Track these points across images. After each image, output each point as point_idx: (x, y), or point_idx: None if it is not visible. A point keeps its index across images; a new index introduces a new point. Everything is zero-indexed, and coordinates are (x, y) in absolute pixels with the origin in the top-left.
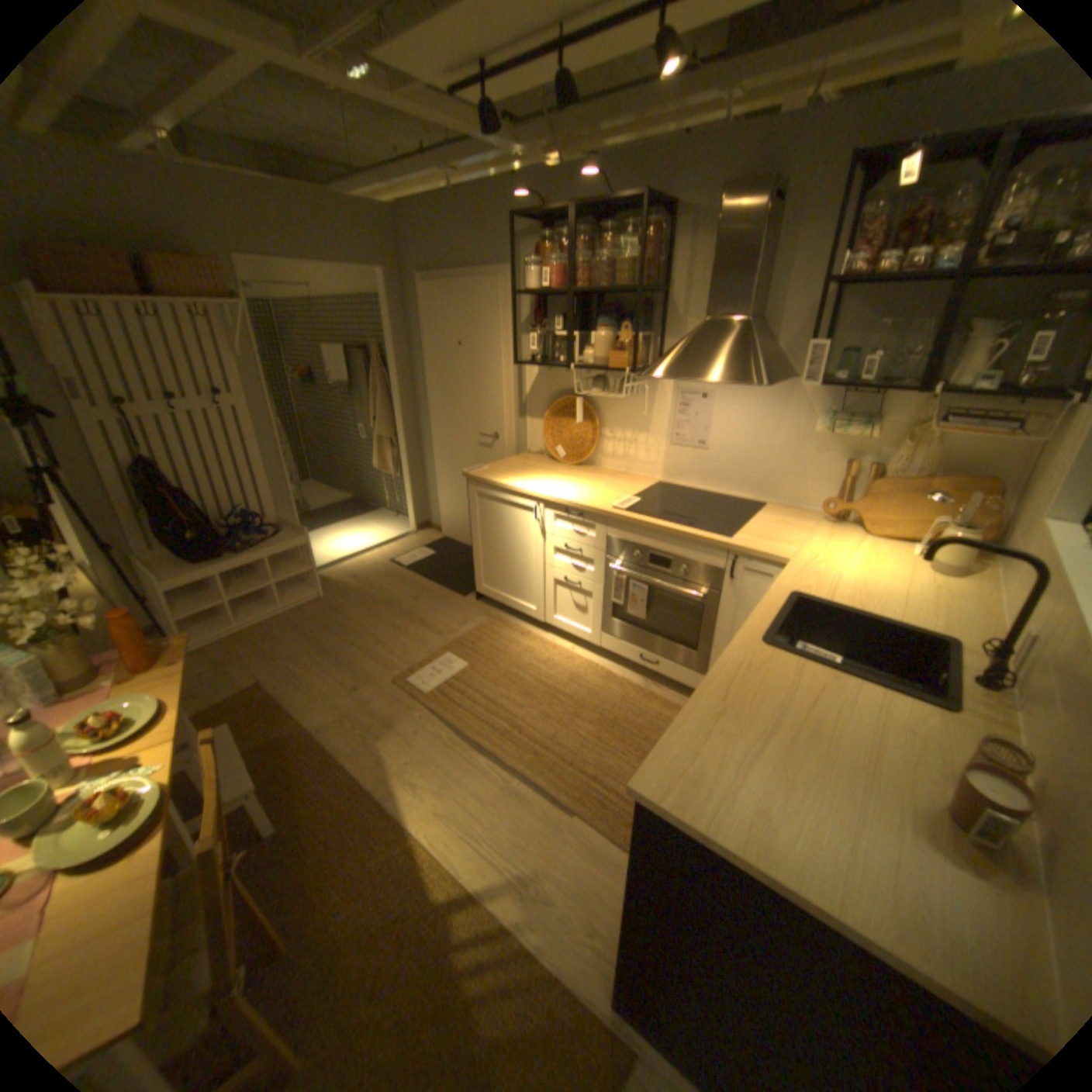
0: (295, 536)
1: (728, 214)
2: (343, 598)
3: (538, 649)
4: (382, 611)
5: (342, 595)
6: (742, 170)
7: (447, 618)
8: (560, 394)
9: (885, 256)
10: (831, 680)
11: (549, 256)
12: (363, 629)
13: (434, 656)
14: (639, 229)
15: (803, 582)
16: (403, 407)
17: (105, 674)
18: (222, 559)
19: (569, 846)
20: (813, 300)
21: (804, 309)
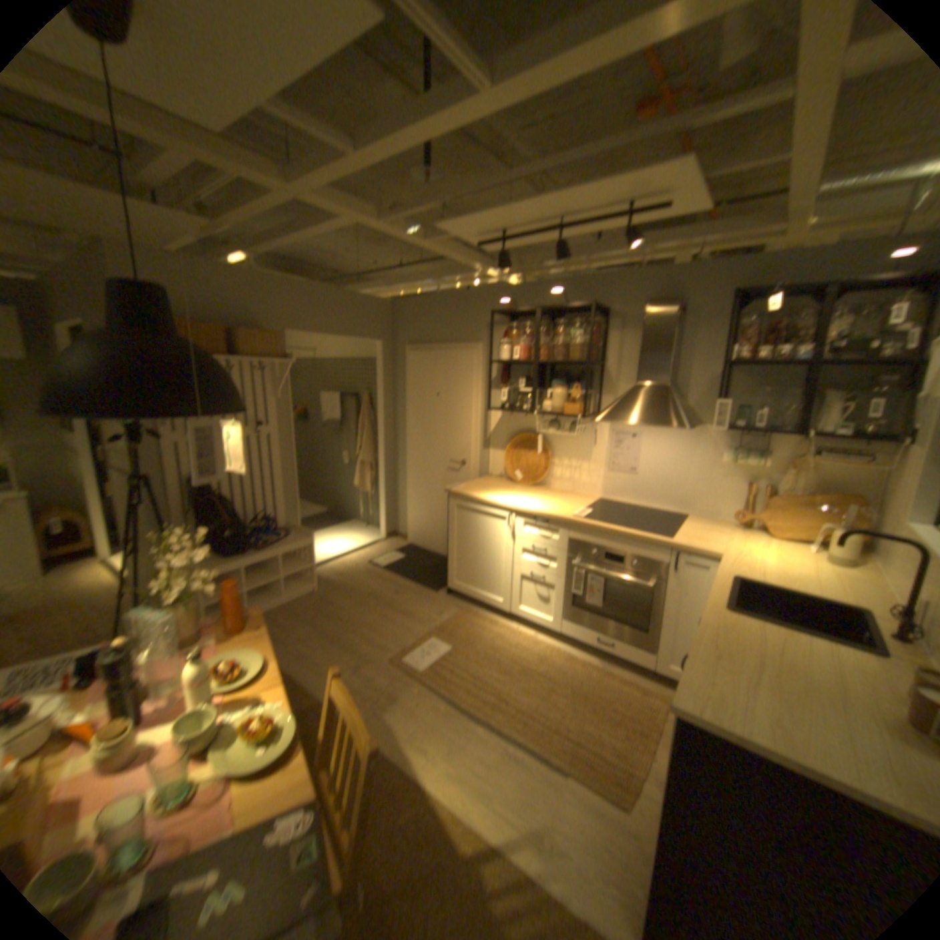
0: (301, 540)
1: (646, 319)
2: (333, 594)
3: (507, 638)
4: (368, 605)
5: (331, 591)
6: (654, 295)
7: (424, 611)
8: (517, 433)
9: (761, 350)
10: (787, 637)
11: (513, 340)
12: (354, 620)
13: (419, 643)
14: (582, 326)
15: (738, 571)
16: (382, 441)
17: (204, 639)
18: (245, 557)
19: (569, 806)
20: (710, 374)
21: (704, 380)
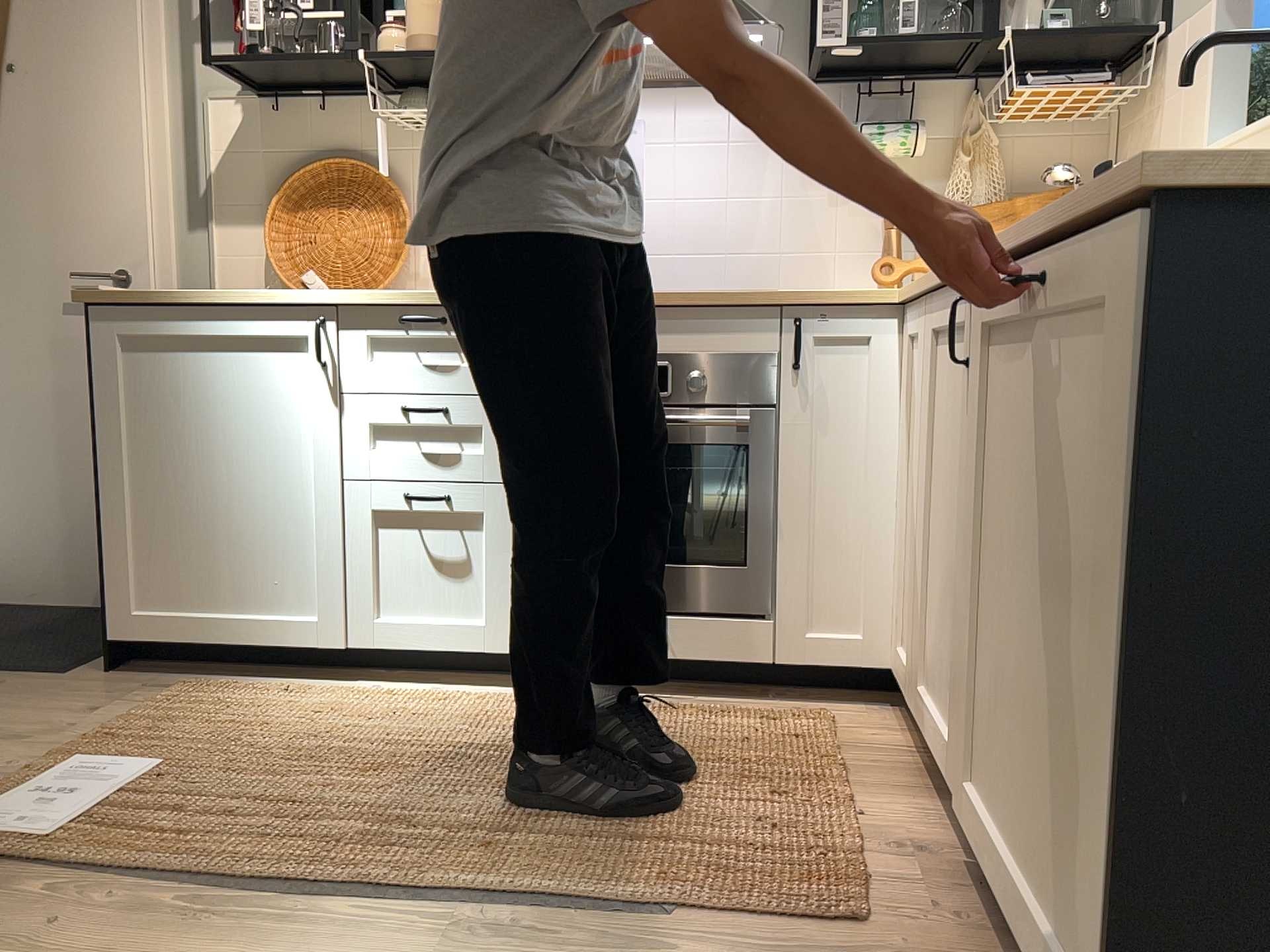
0: None
1: None
2: None
3: (355, 705)
4: None
5: None
6: None
7: (28, 714)
8: (303, 163)
9: None
10: None
11: None
12: None
13: (27, 778)
14: None
15: None
16: None
17: None
18: None
19: None
20: None
21: None
